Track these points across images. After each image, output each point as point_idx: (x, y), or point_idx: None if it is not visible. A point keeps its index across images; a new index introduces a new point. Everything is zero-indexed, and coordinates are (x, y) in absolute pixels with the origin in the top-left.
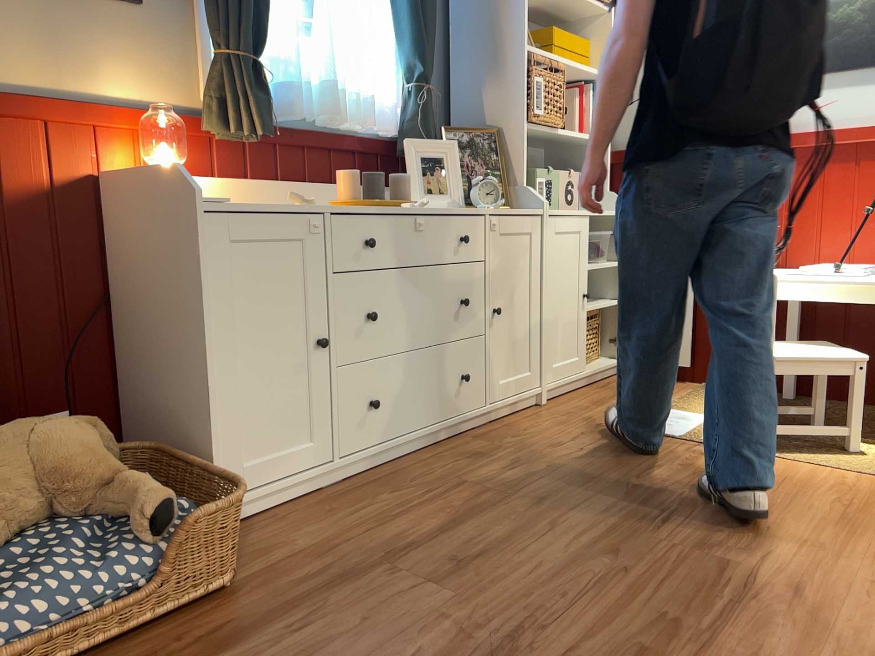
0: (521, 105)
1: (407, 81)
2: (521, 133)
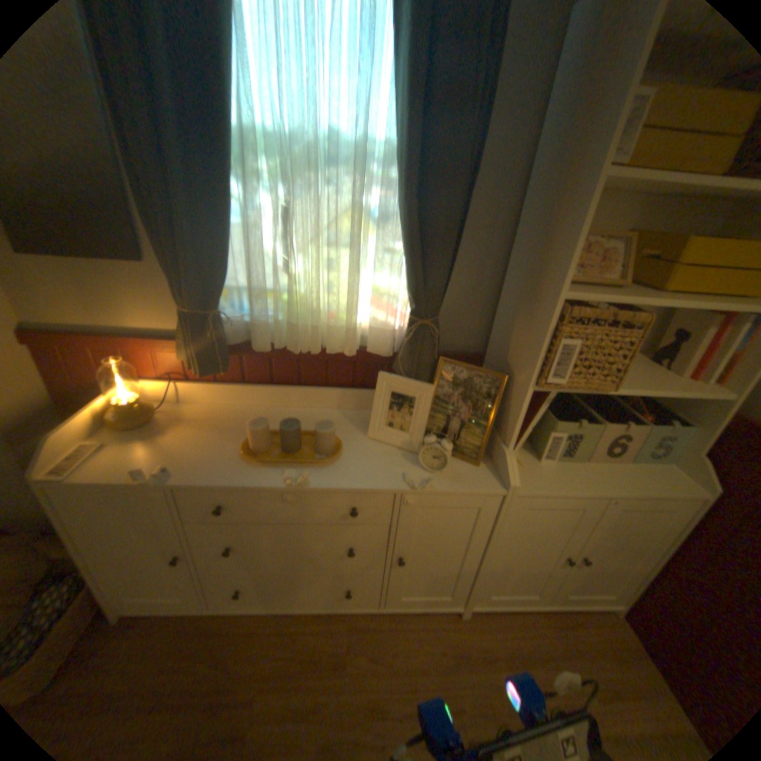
0: (536, 366)
1: (411, 307)
2: (525, 395)
